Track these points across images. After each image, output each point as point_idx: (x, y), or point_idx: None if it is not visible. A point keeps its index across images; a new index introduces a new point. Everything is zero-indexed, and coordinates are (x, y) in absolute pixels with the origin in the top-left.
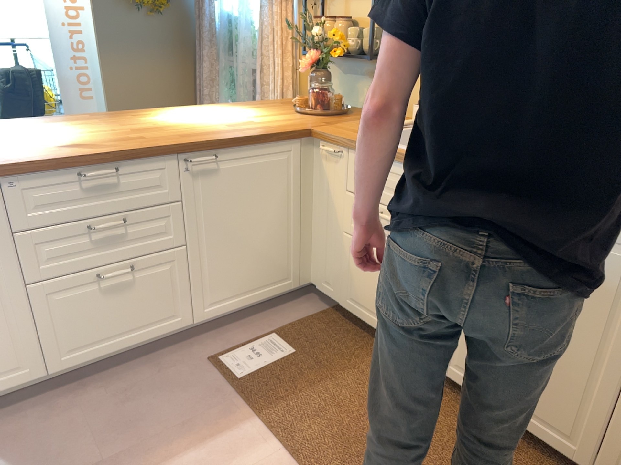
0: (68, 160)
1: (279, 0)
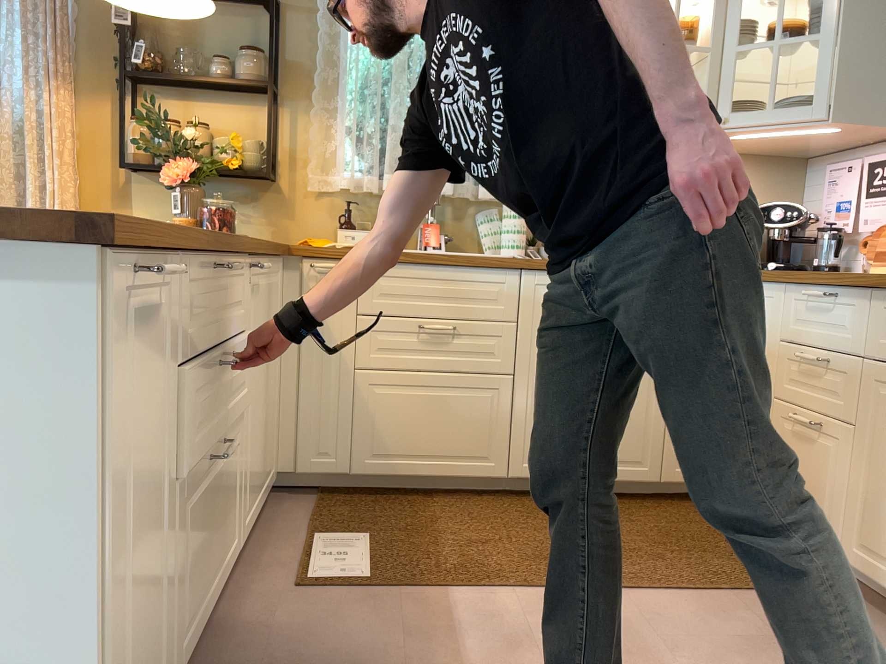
0: (209, 242)
1: (59, 84)
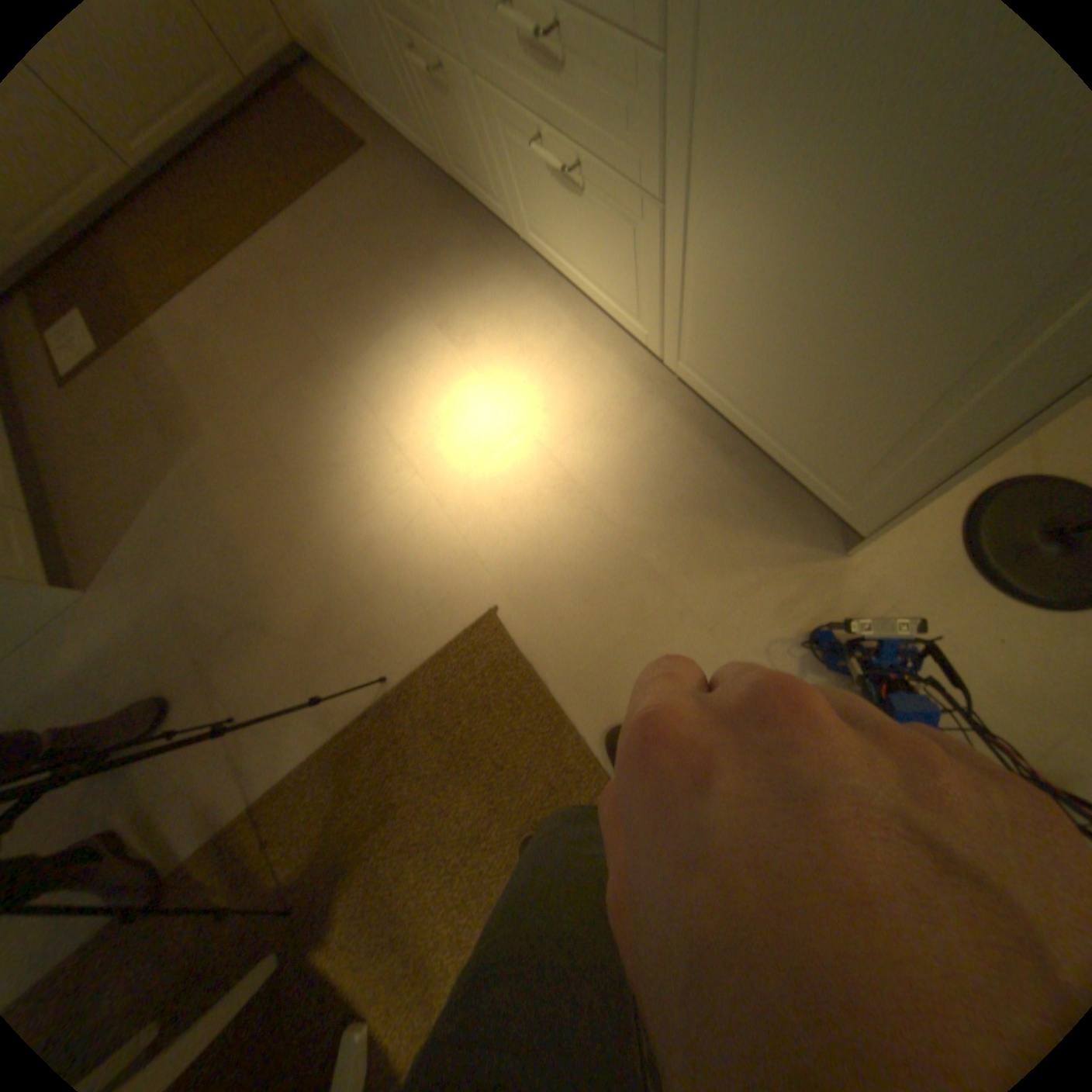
0: None
1: None
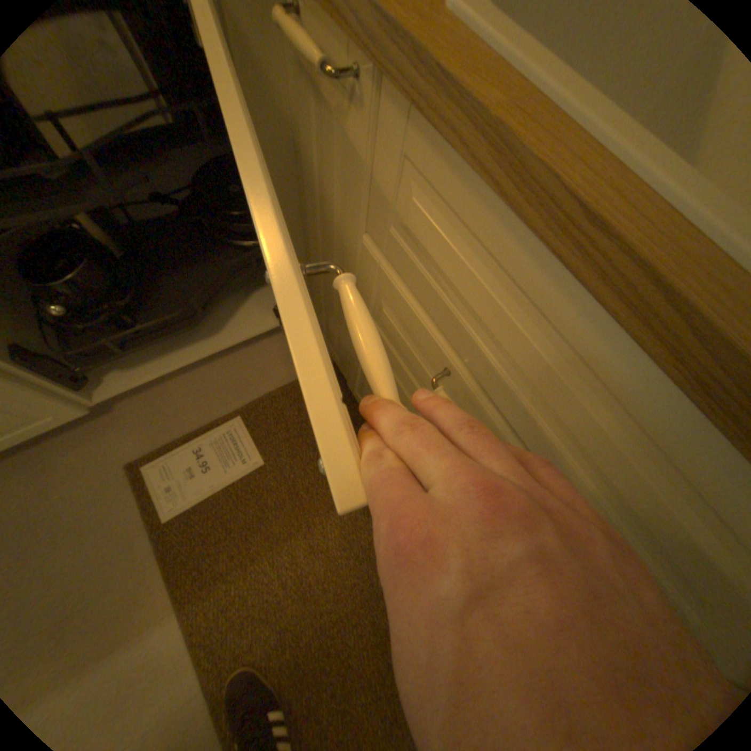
0: None
1: None
